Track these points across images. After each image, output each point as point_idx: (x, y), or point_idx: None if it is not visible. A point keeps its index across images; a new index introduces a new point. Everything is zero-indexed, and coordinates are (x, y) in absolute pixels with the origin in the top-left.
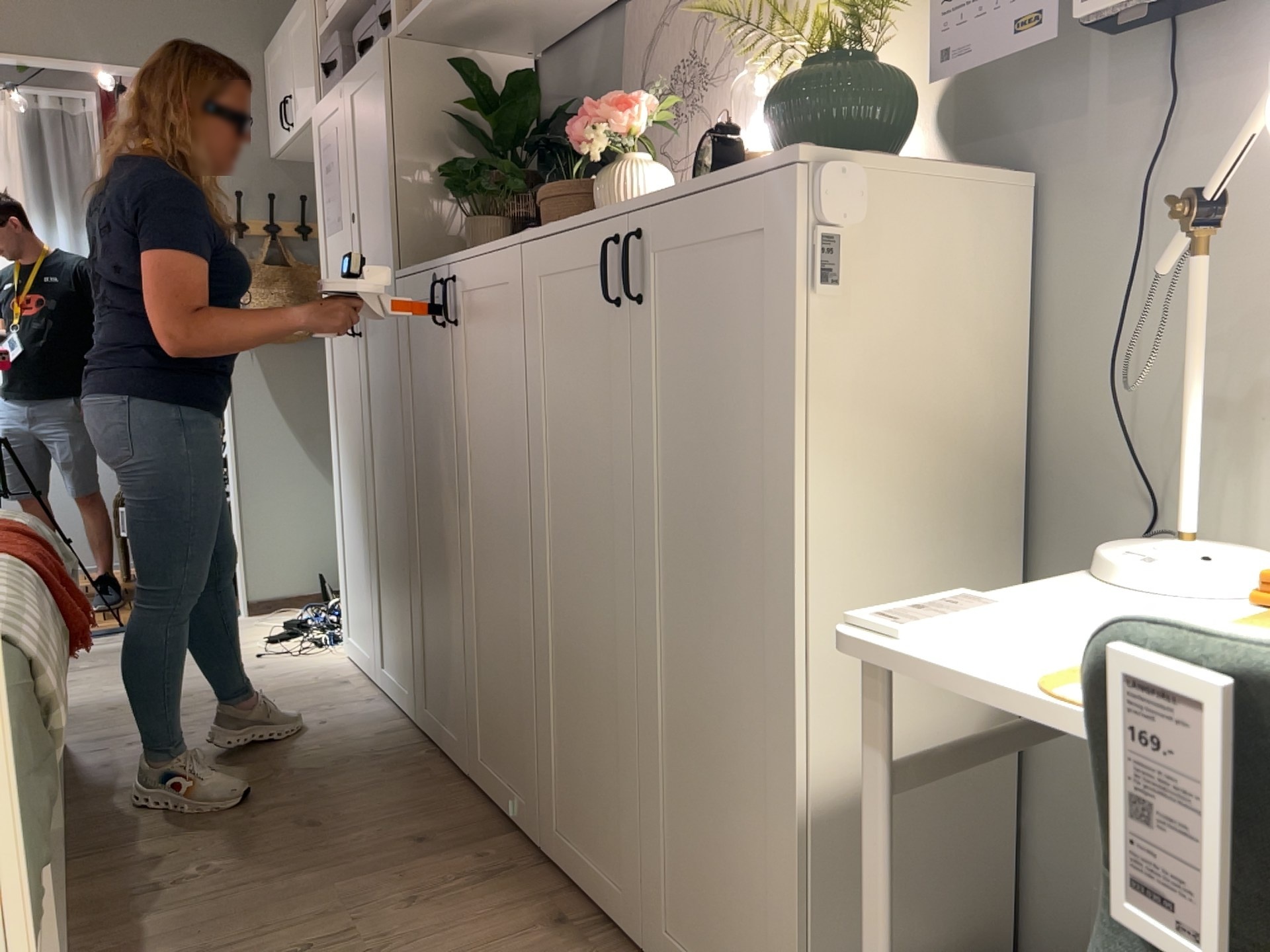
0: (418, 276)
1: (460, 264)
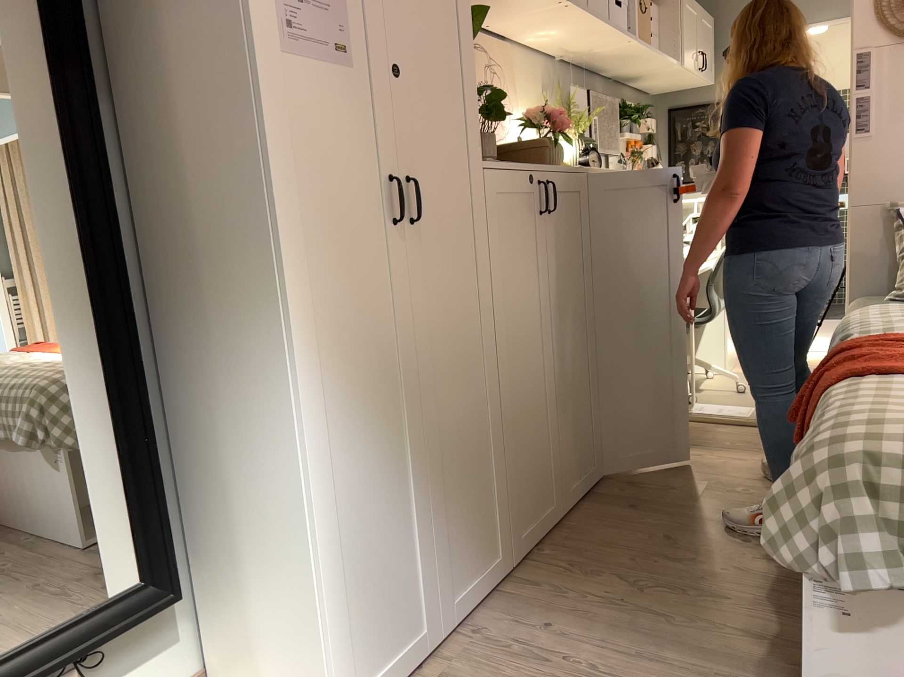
0: (514, 171)
1: (553, 173)
